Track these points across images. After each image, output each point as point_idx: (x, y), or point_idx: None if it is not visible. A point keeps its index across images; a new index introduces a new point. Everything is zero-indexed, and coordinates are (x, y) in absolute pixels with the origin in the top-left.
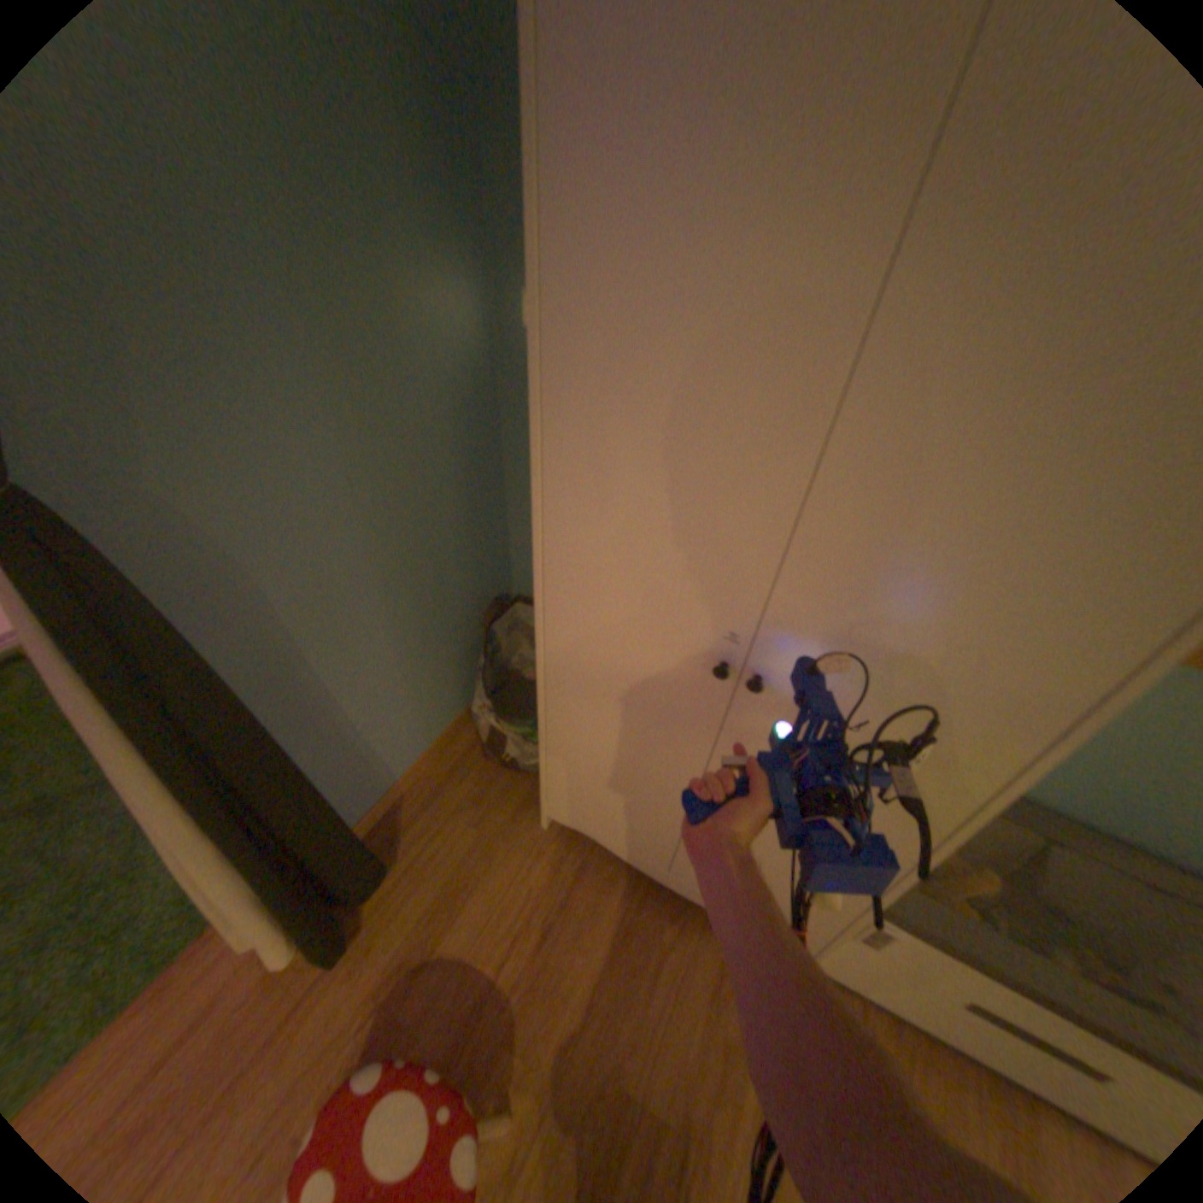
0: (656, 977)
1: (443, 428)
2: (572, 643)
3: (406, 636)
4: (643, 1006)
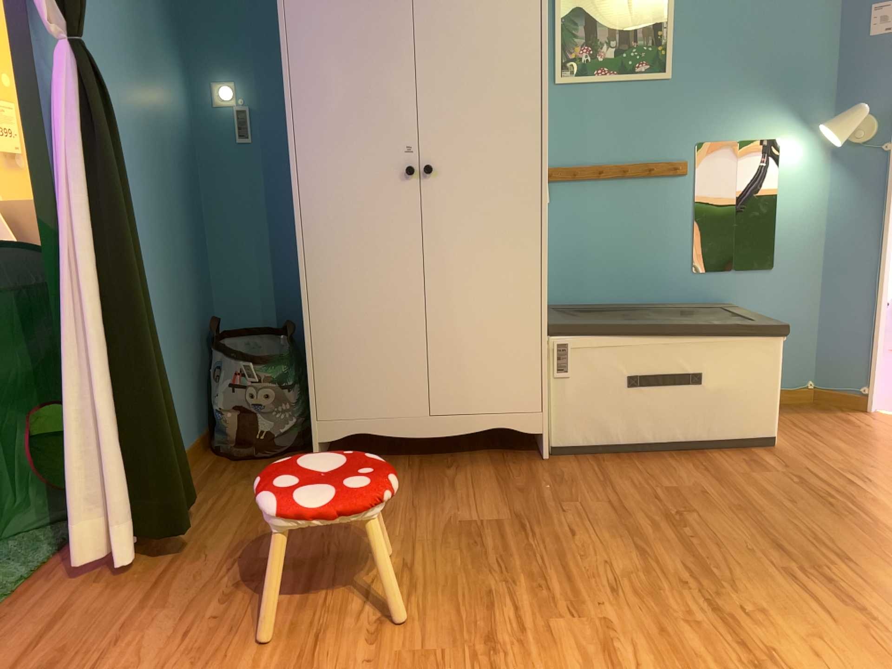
0: (447, 487)
1: (175, 158)
2: (316, 212)
3: (164, 310)
4: (446, 497)
